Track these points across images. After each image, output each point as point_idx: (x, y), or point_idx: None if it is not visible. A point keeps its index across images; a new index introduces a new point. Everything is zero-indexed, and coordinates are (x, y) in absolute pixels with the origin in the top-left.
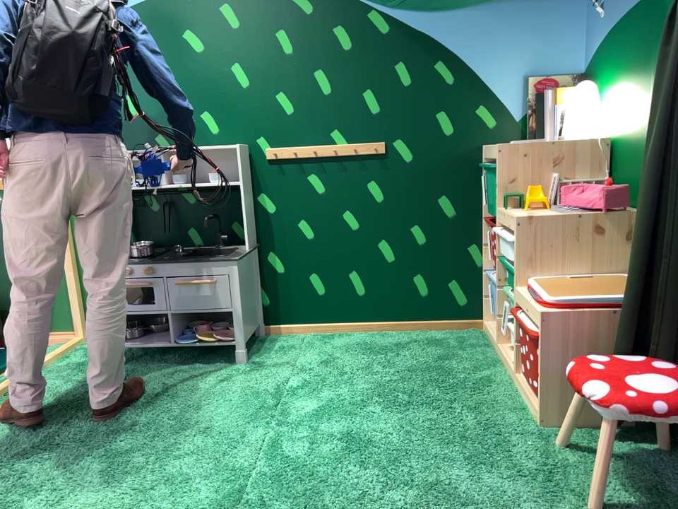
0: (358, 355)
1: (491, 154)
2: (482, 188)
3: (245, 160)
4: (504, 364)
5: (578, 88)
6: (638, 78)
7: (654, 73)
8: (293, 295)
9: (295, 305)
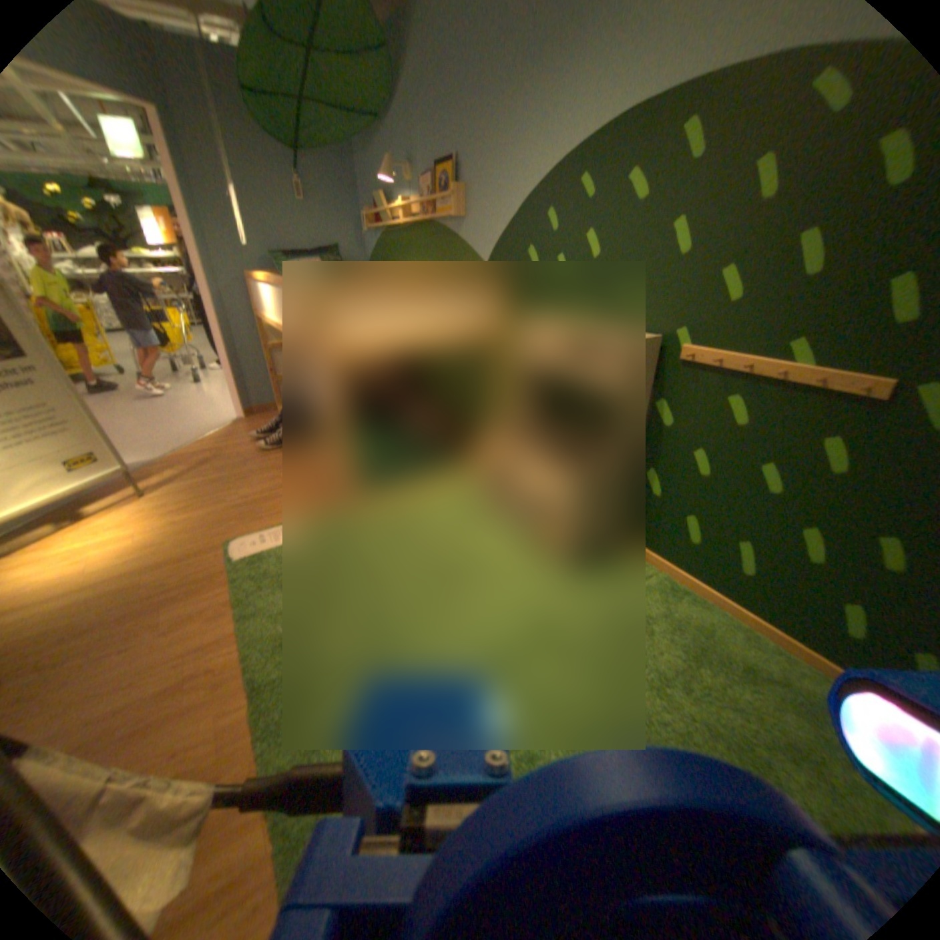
0: (682, 644)
1: None
2: None
3: (648, 355)
4: None
5: None
6: None
7: None
8: (662, 524)
9: (660, 534)
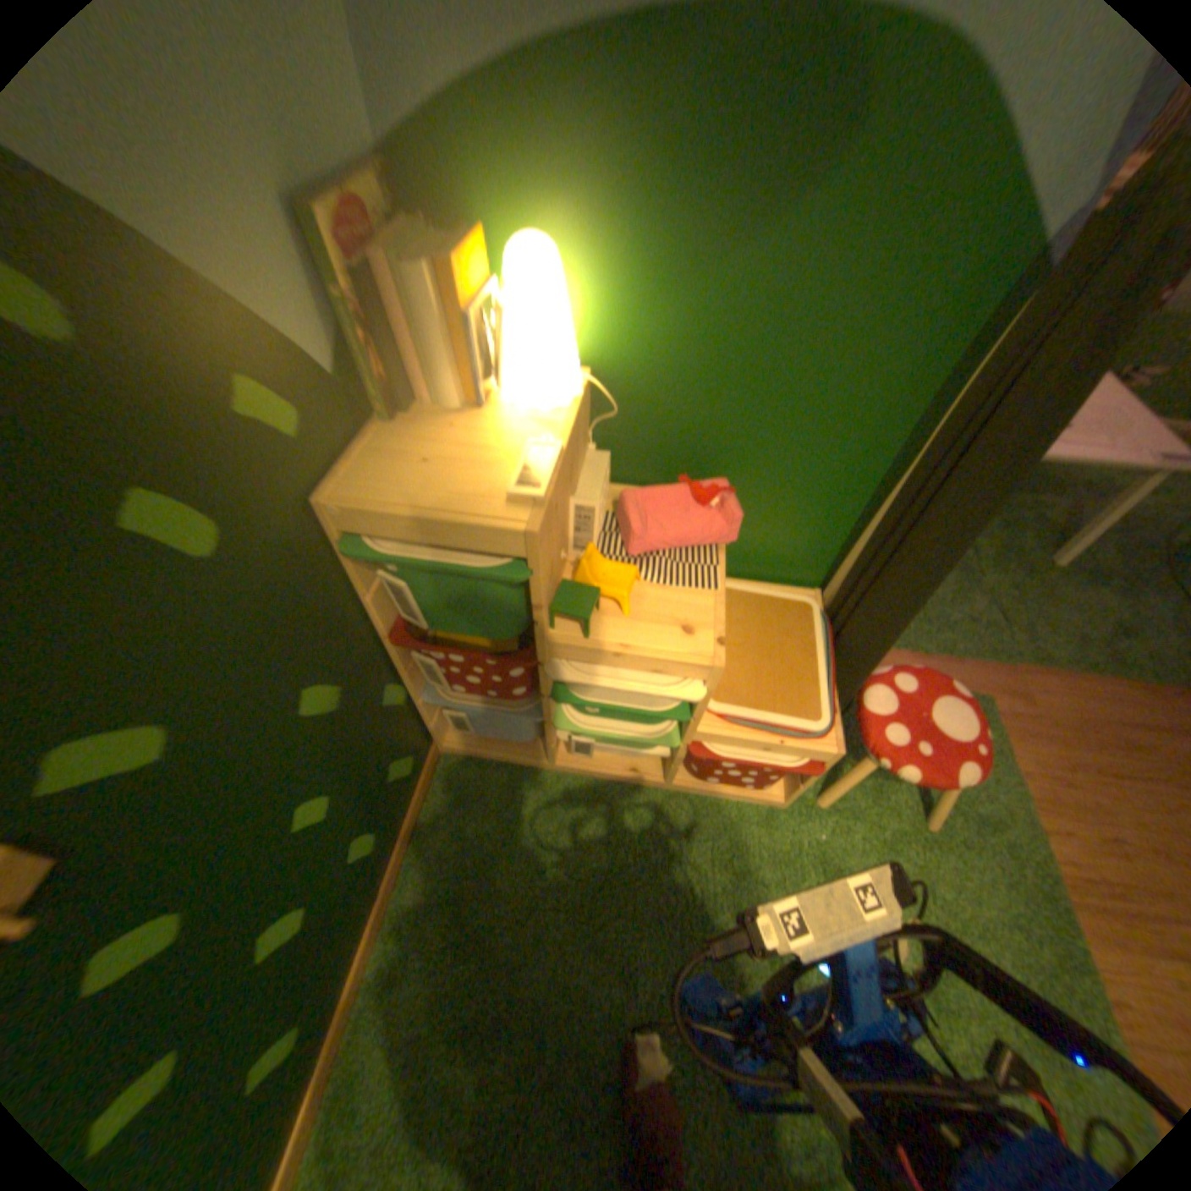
0: (476, 1069)
1: (459, 535)
2: (358, 588)
3: None
4: (601, 775)
5: (524, 253)
6: (710, 252)
7: (780, 260)
8: None
9: None
